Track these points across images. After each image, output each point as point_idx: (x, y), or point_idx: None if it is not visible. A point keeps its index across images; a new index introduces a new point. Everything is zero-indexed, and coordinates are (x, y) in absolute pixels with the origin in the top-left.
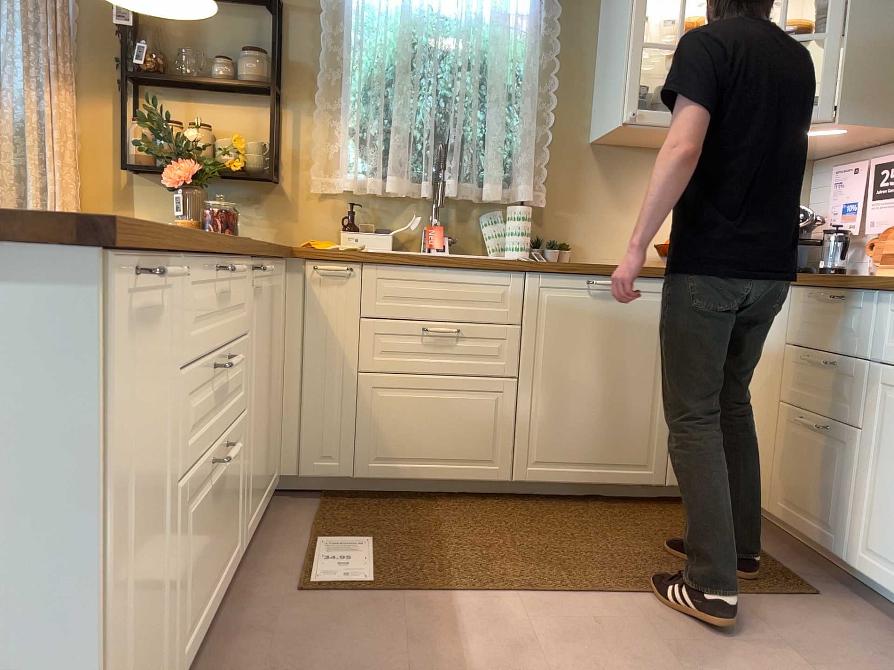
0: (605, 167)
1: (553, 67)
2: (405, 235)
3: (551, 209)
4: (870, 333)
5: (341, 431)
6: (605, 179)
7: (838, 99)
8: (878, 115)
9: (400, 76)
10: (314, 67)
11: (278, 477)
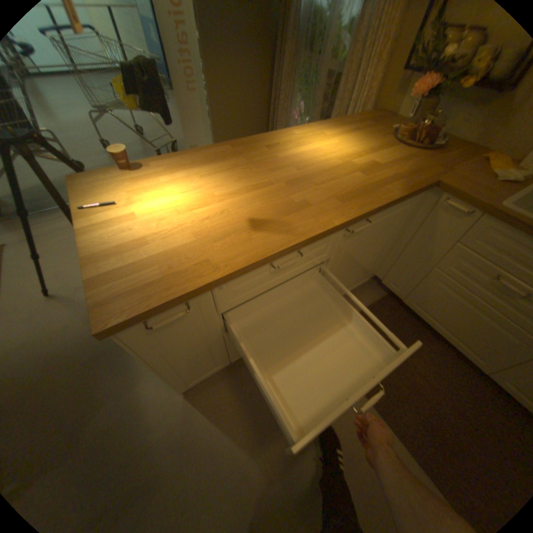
0: None
1: None
2: None
3: None
4: None
5: (409, 282)
6: None
7: None
8: None
9: None
10: None
11: (373, 276)
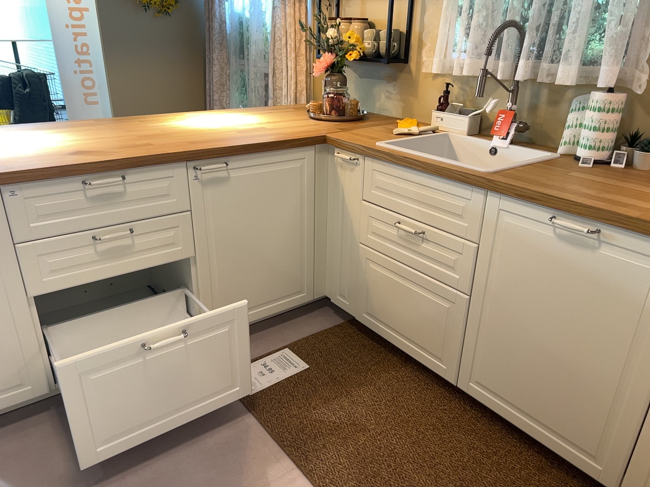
0: None
1: None
2: (492, 117)
3: None
4: None
5: (350, 281)
6: None
7: None
8: None
9: None
10: None
11: (320, 296)
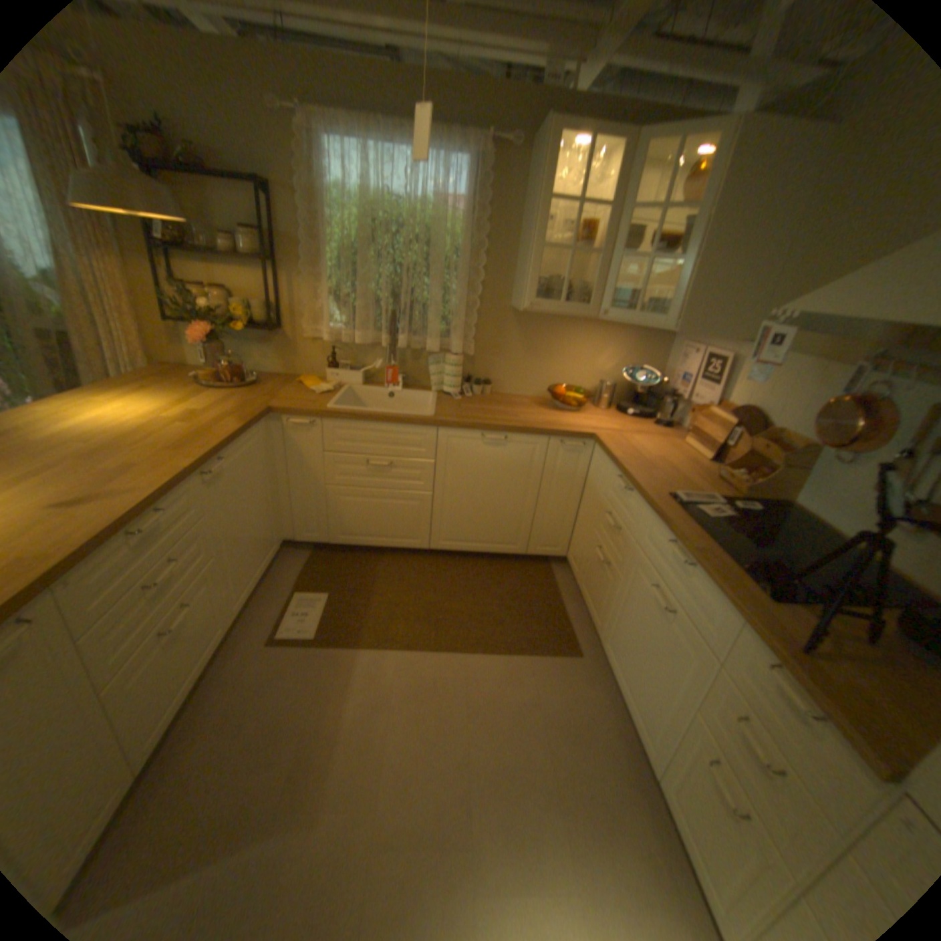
0: (521, 325)
1: (484, 244)
2: (374, 369)
3: (479, 354)
4: (639, 524)
5: (318, 517)
6: (519, 333)
7: (682, 312)
8: (711, 327)
9: (360, 251)
10: (297, 236)
11: (282, 541)
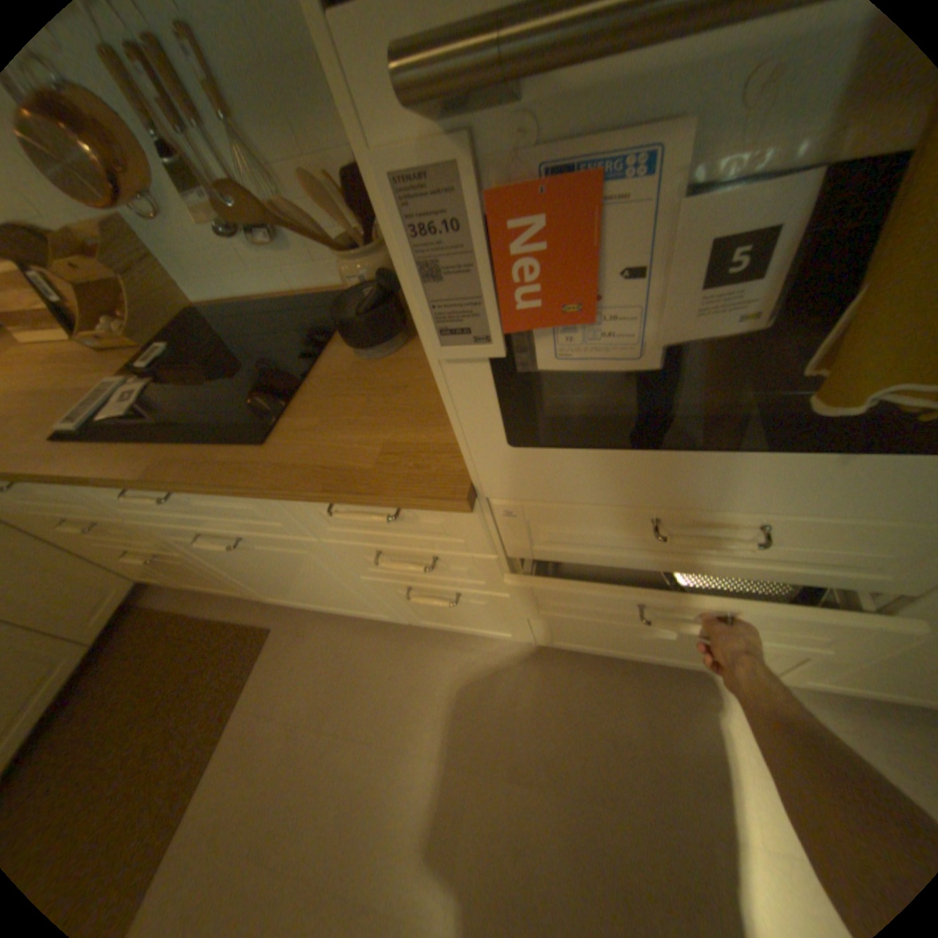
0: None
1: None
2: None
3: None
4: (87, 504)
5: None
6: None
7: None
8: None
9: None
10: None
11: None
